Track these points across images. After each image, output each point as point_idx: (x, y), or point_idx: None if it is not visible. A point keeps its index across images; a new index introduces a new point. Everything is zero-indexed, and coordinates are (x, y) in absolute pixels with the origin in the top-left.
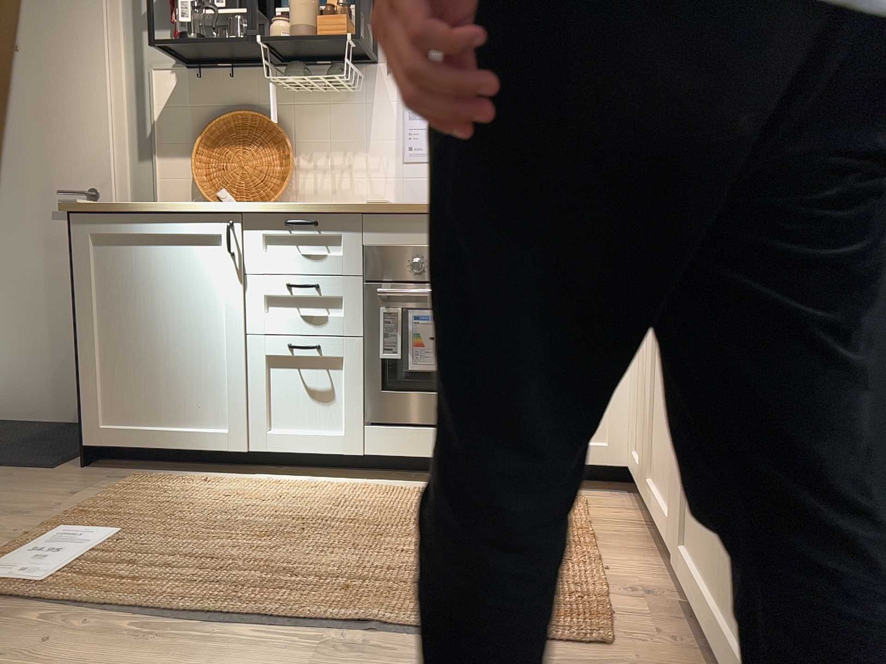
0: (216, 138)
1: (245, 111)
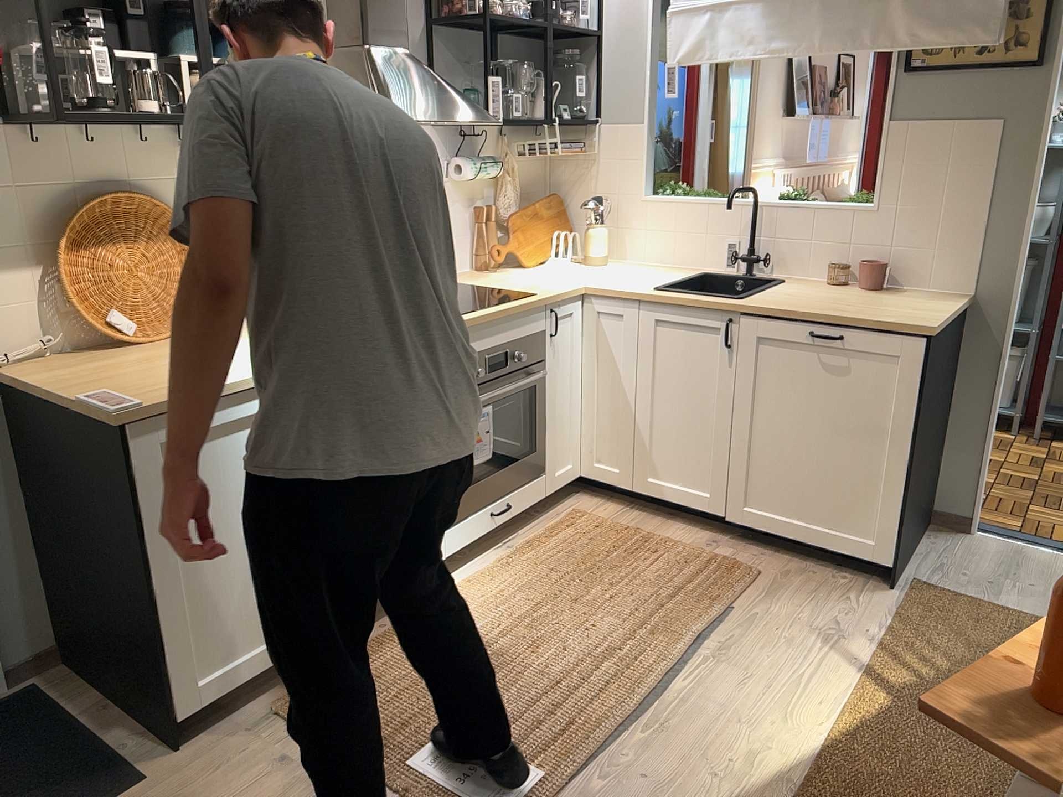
0: (79, 236)
1: (126, 194)
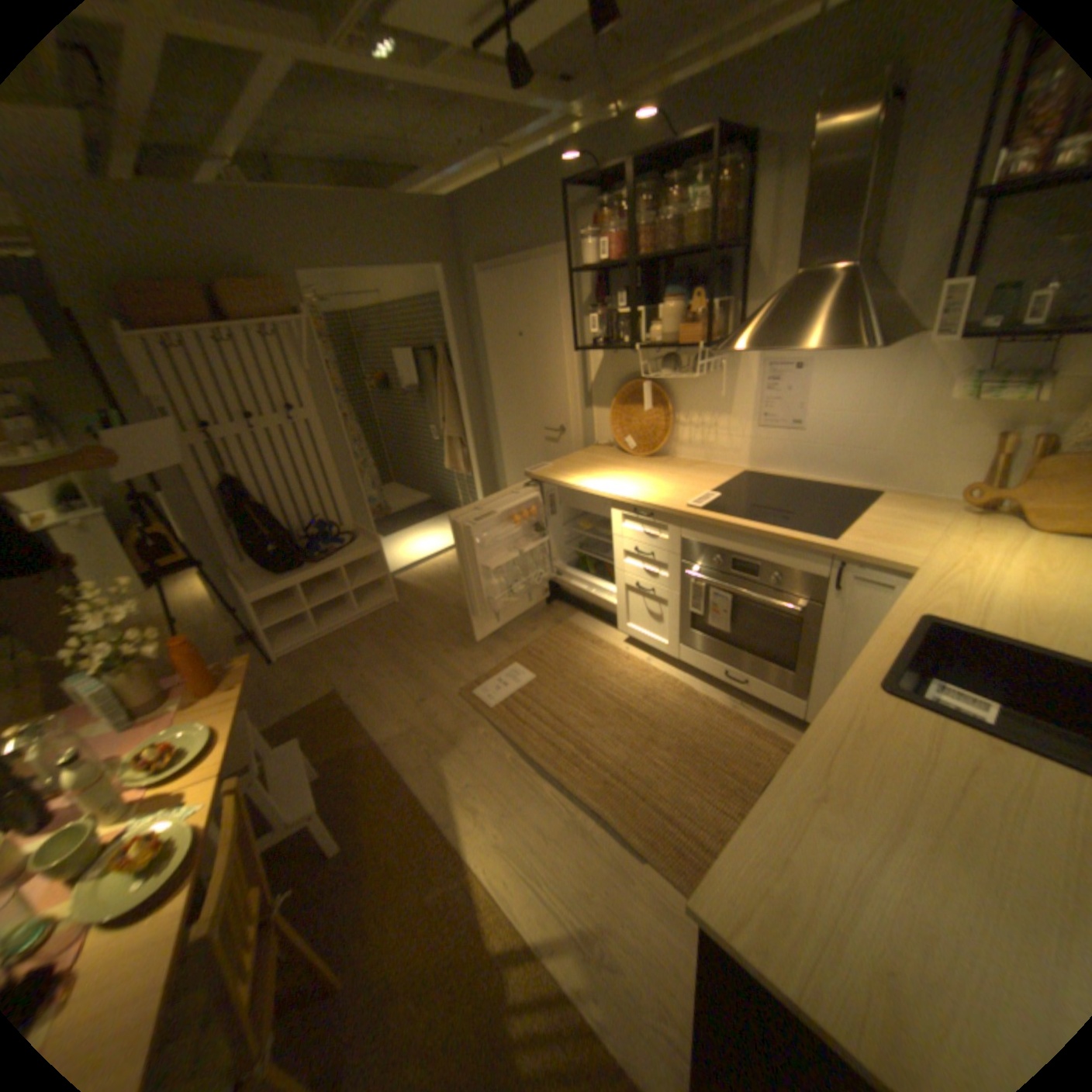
0: (624, 397)
1: (641, 380)
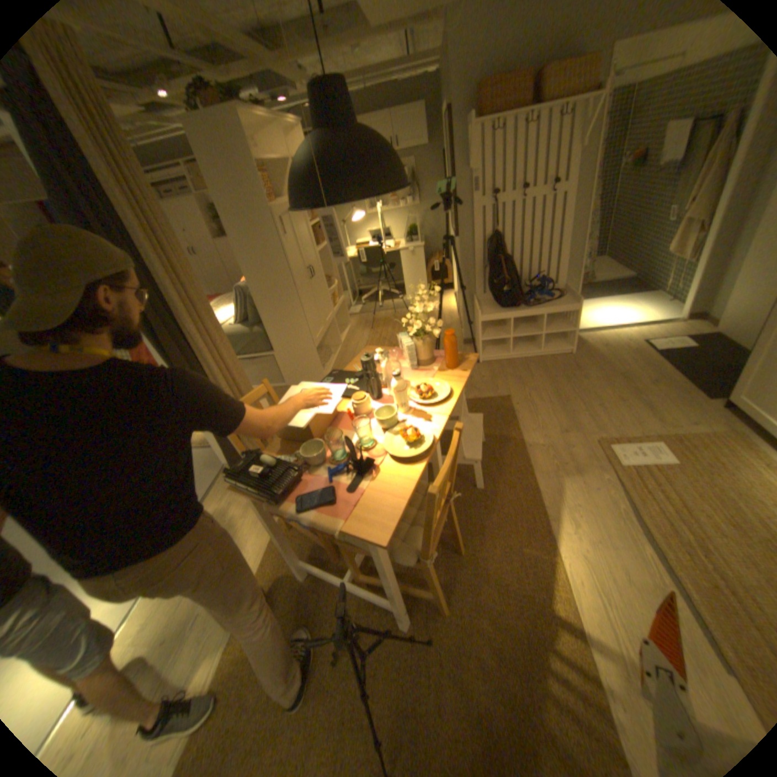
0: None
1: None
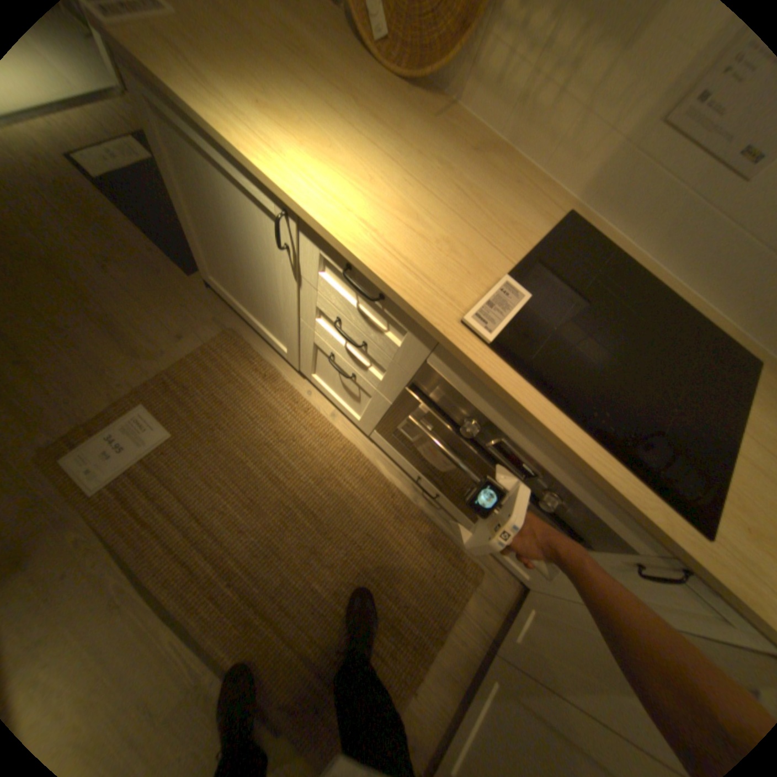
0: None
1: None
